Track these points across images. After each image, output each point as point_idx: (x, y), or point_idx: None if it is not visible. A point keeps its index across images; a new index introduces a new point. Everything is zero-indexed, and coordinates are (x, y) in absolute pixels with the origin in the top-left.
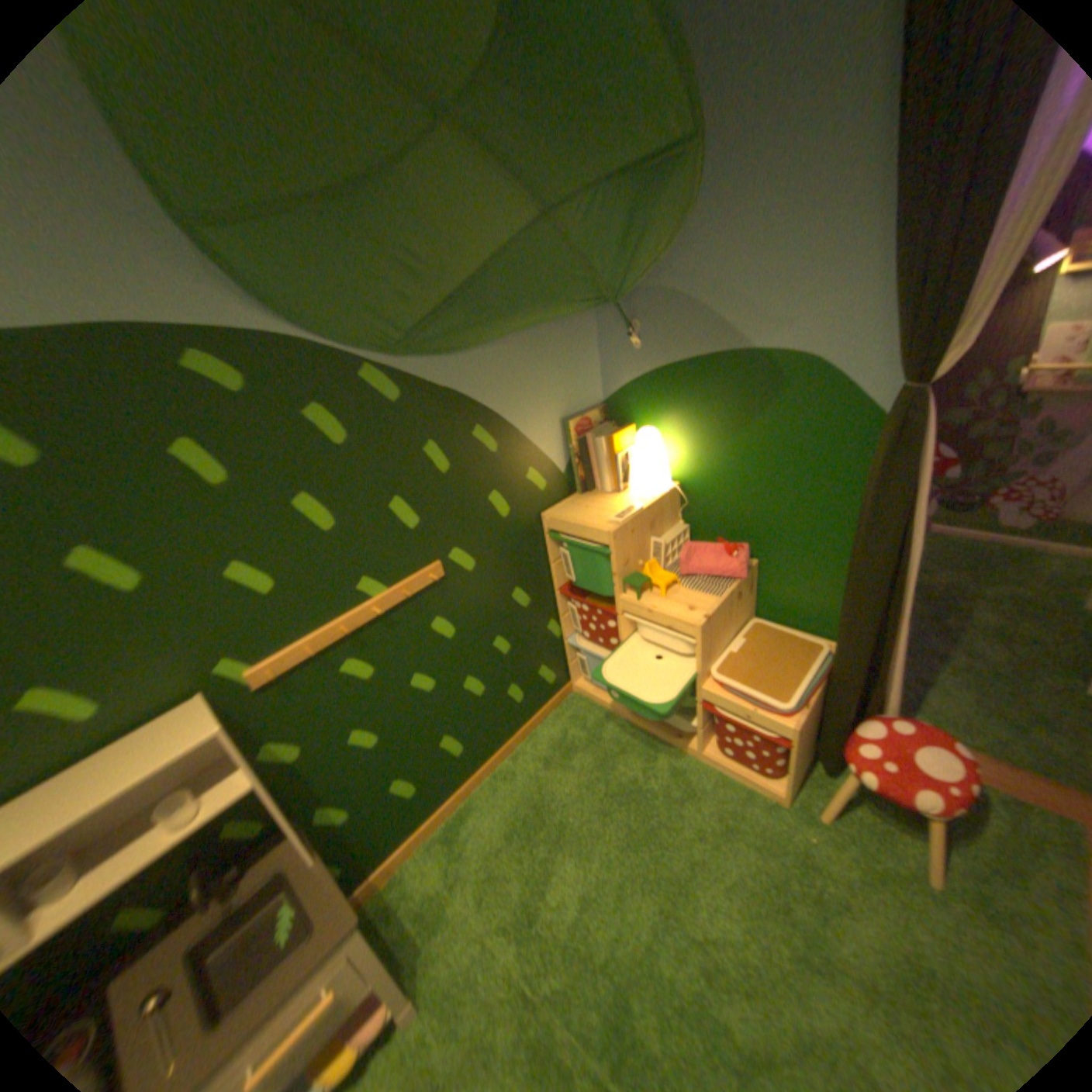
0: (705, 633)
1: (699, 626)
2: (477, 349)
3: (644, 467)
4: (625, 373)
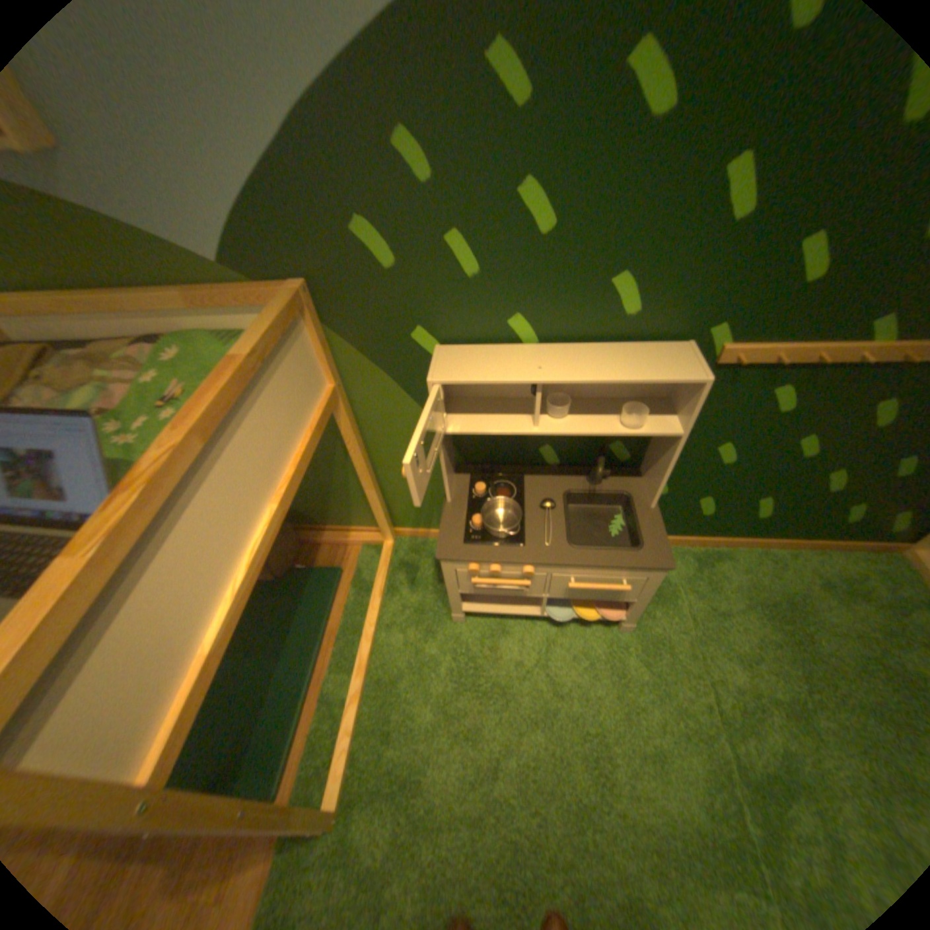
0: None
1: None
2: None
3: None
4: None
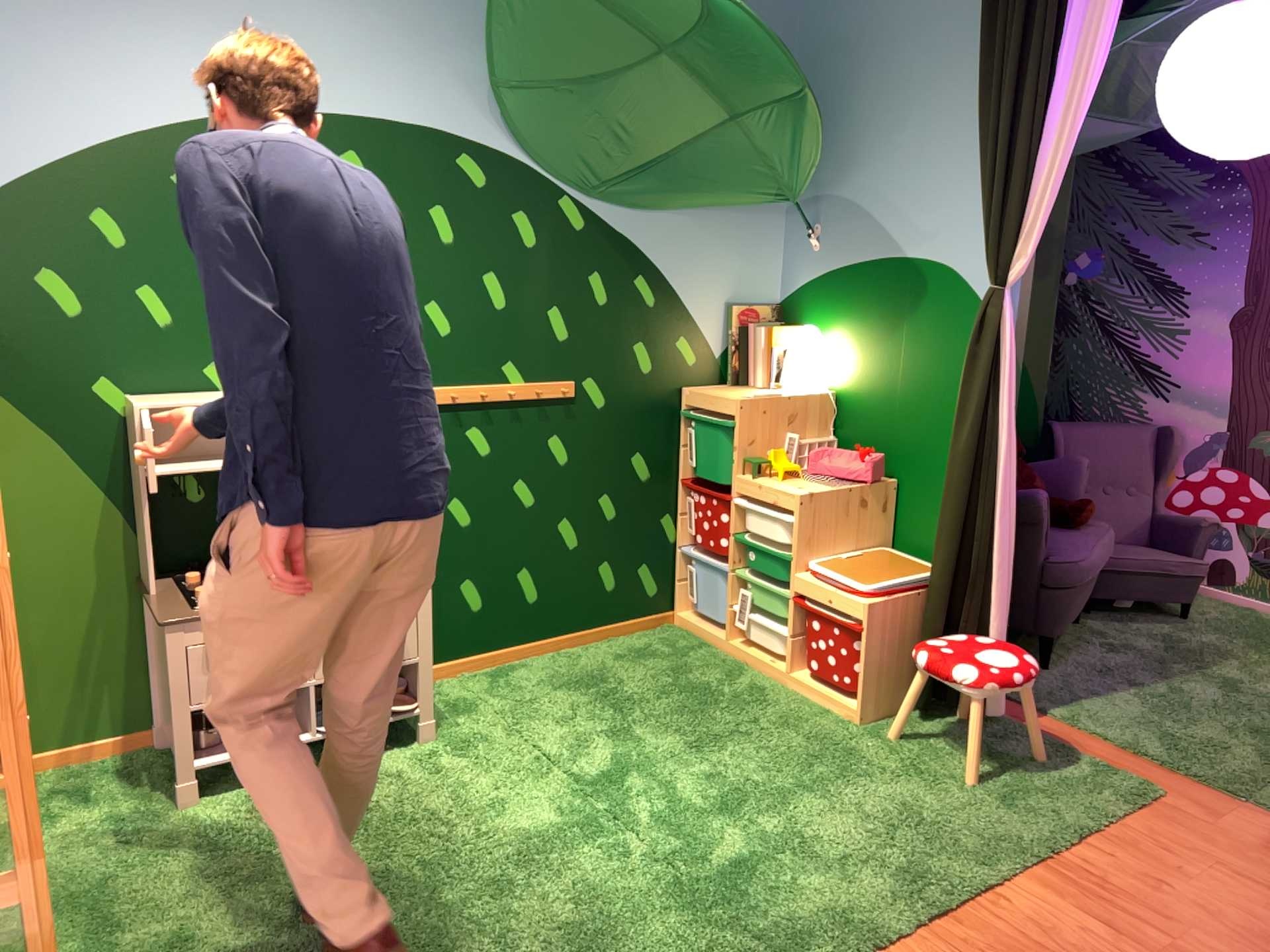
0: (806, 507)
1: (800, 496)
2: (657, 211)
3: (798, 362)
4: (803, 273)
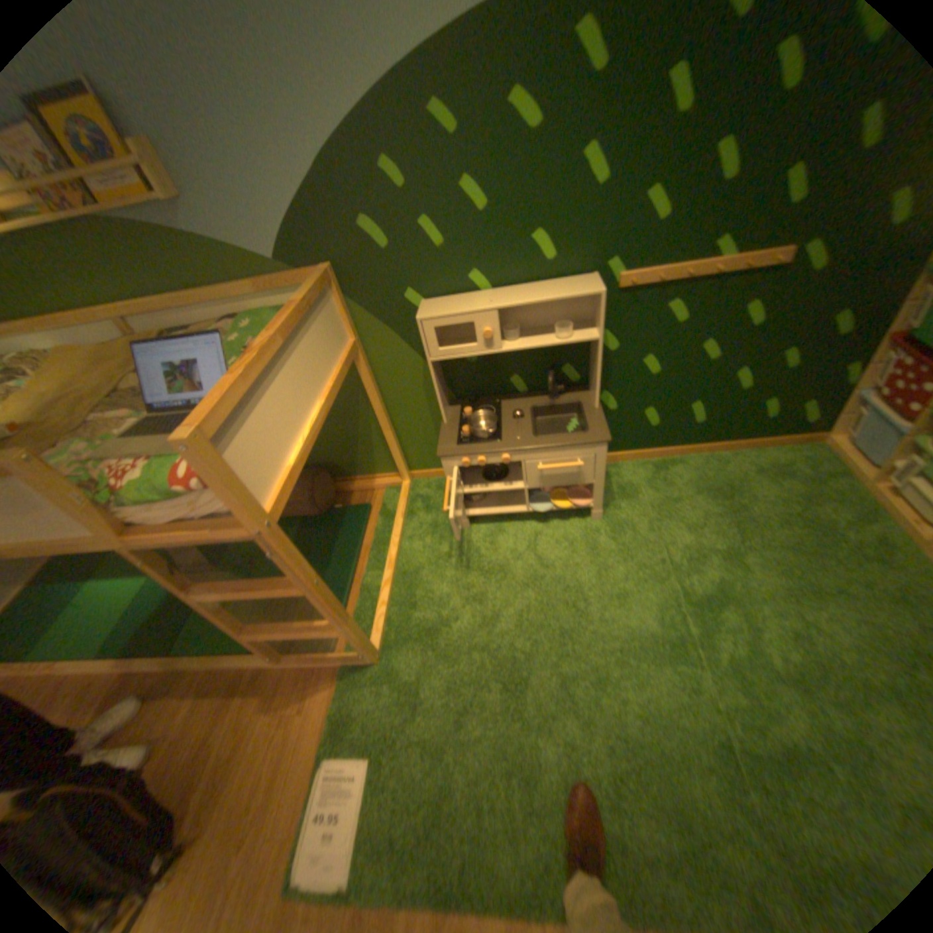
0: None
1: None
2: None
3: None
4: None
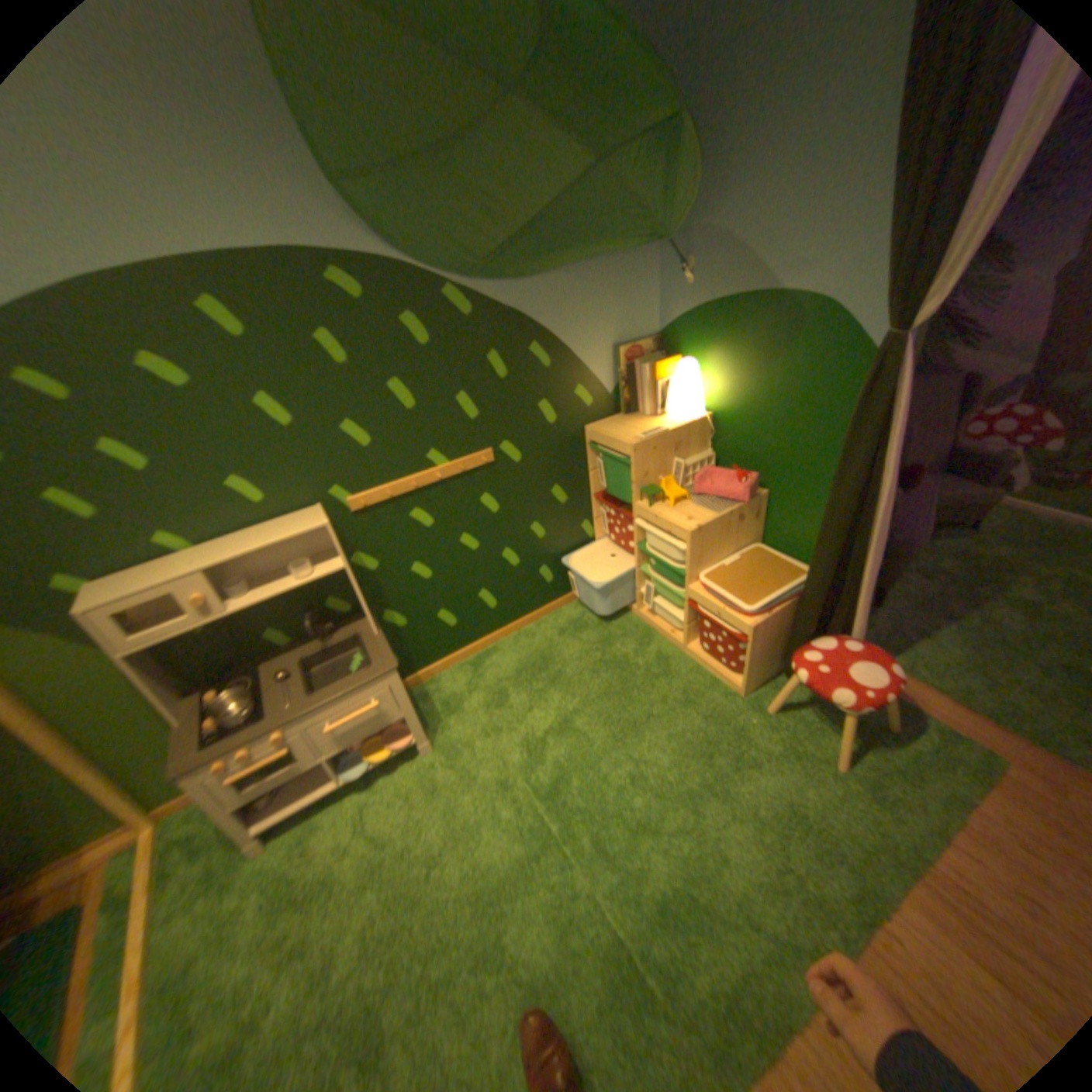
0: (694, 539)
1: (689, 532)
2: (539, 277)
3: (679, 395)
4: (678, 307)
